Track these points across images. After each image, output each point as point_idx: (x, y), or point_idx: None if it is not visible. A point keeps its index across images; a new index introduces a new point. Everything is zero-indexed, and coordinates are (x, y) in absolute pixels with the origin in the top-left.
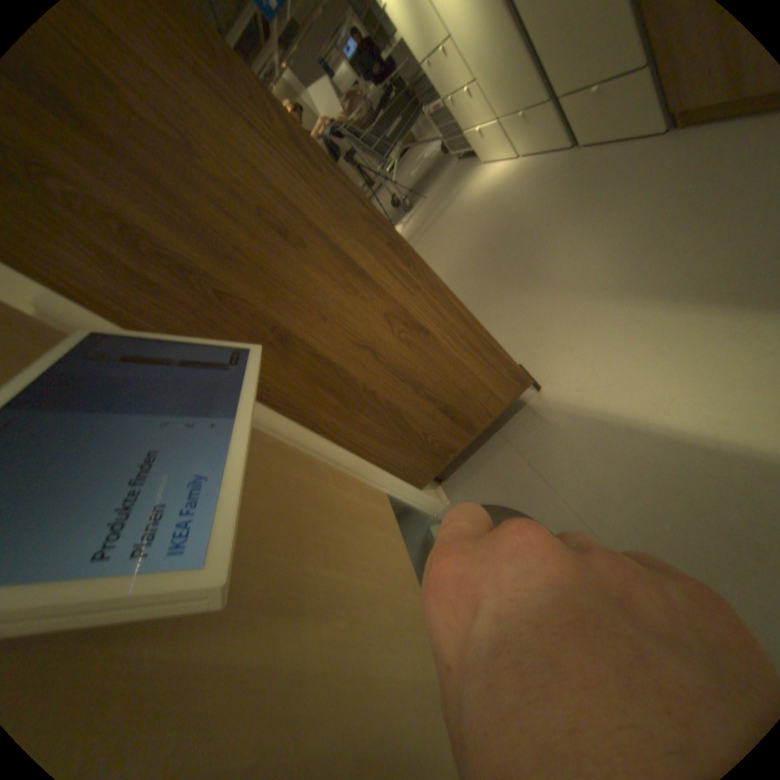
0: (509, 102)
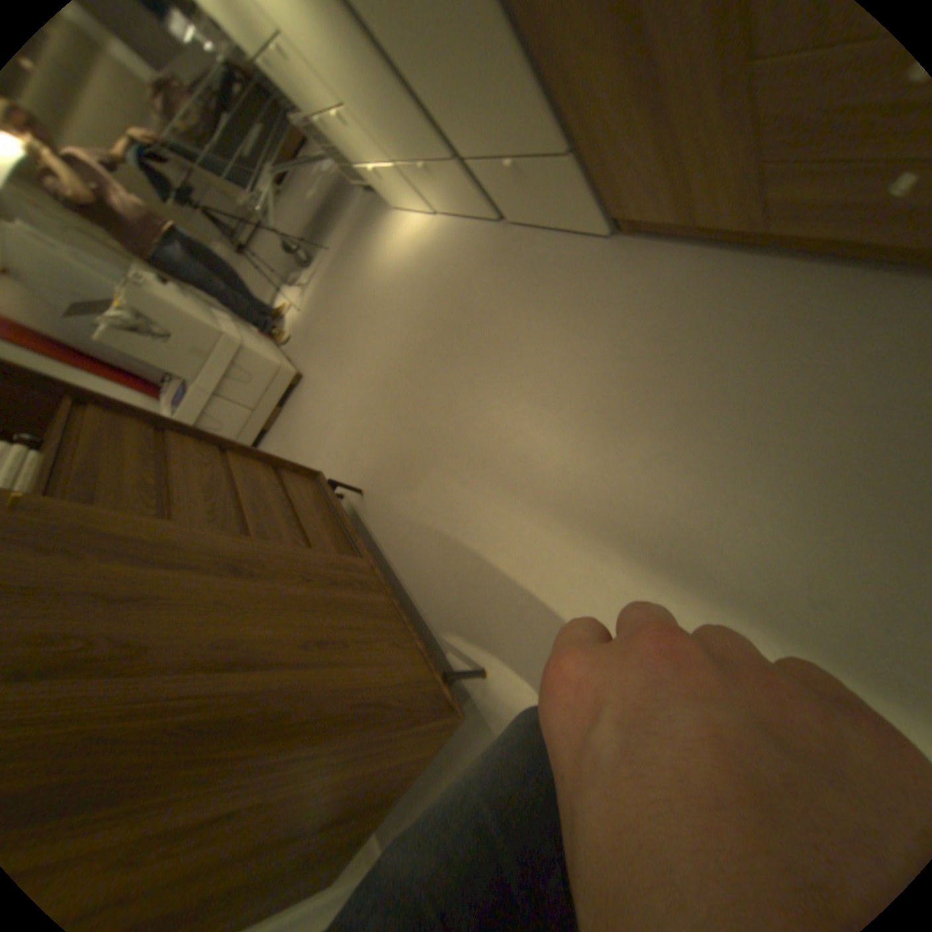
0: (403, 148)
